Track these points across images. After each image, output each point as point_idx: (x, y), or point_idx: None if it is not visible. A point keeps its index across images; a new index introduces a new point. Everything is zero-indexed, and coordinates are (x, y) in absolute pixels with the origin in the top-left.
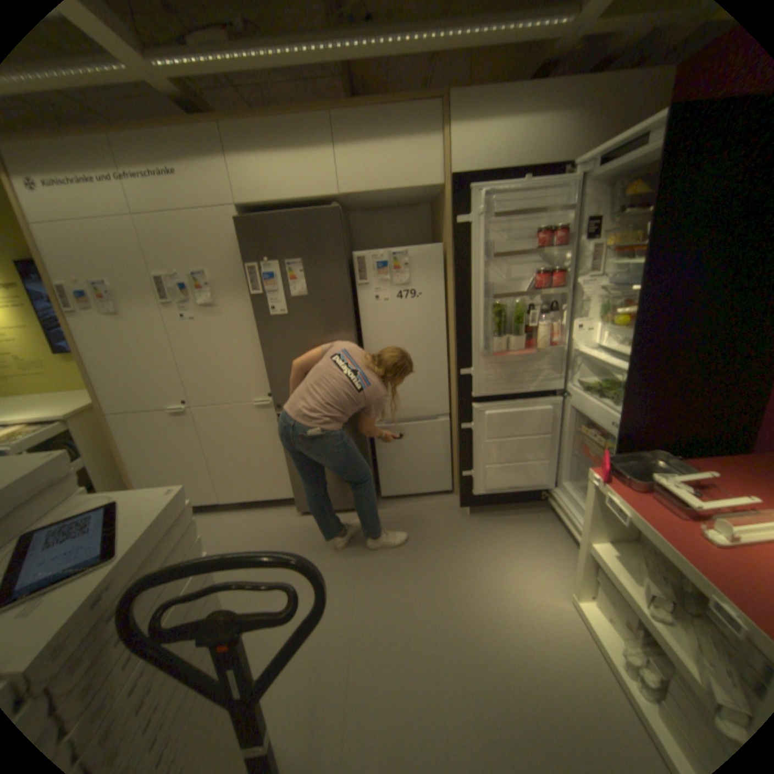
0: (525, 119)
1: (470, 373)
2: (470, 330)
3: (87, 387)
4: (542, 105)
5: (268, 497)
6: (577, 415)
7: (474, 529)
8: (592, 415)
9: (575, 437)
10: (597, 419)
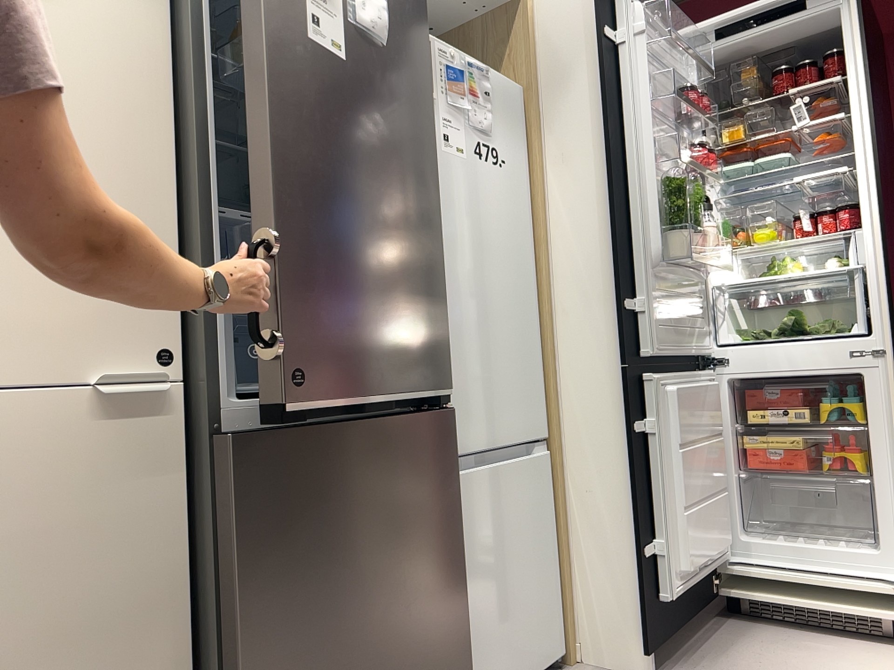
0: None
1: (636, 307)
2: (629, 223)
3: None
4: None
5: None
6: (733, 397)
7: None
8: (795, 365)
9: (736, 439)
10: (809, 366)
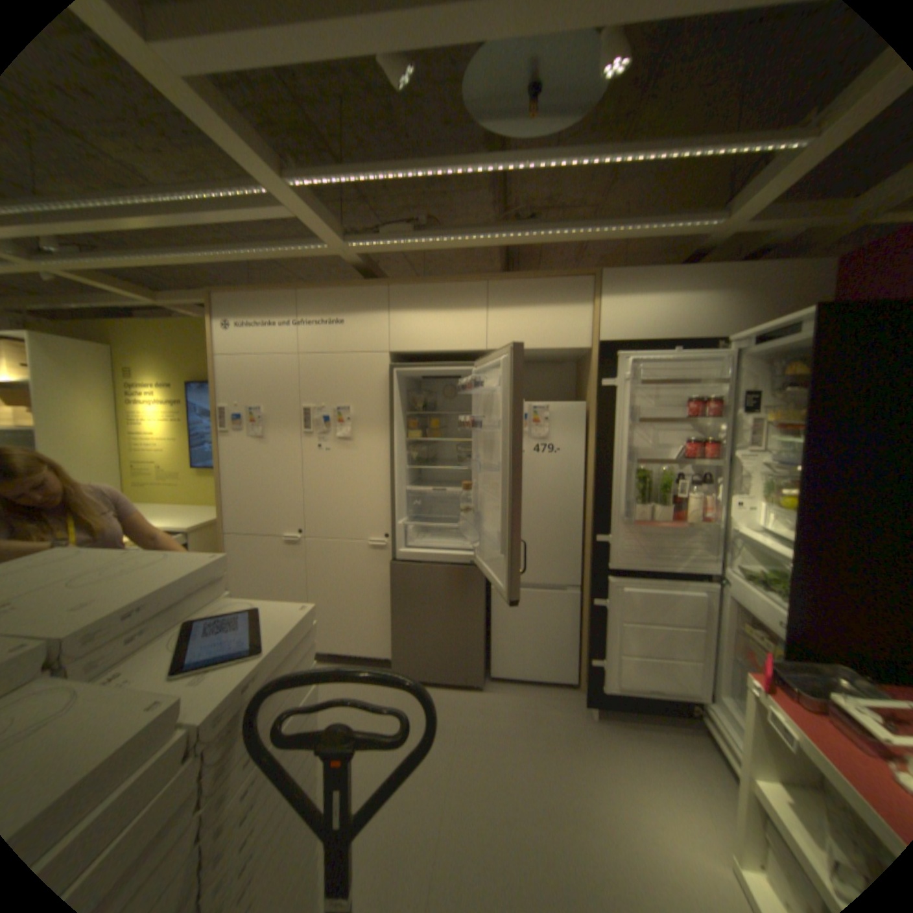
0: (677, 296)
1: (608, 541)
2: (610, 494)
3: (217, 504)
4: (695, 285)
5: (362, 654)
6: (740, 610)
7: (604, 741)
8: (756, 612)
9: (738, 639)
10: (762, 617)
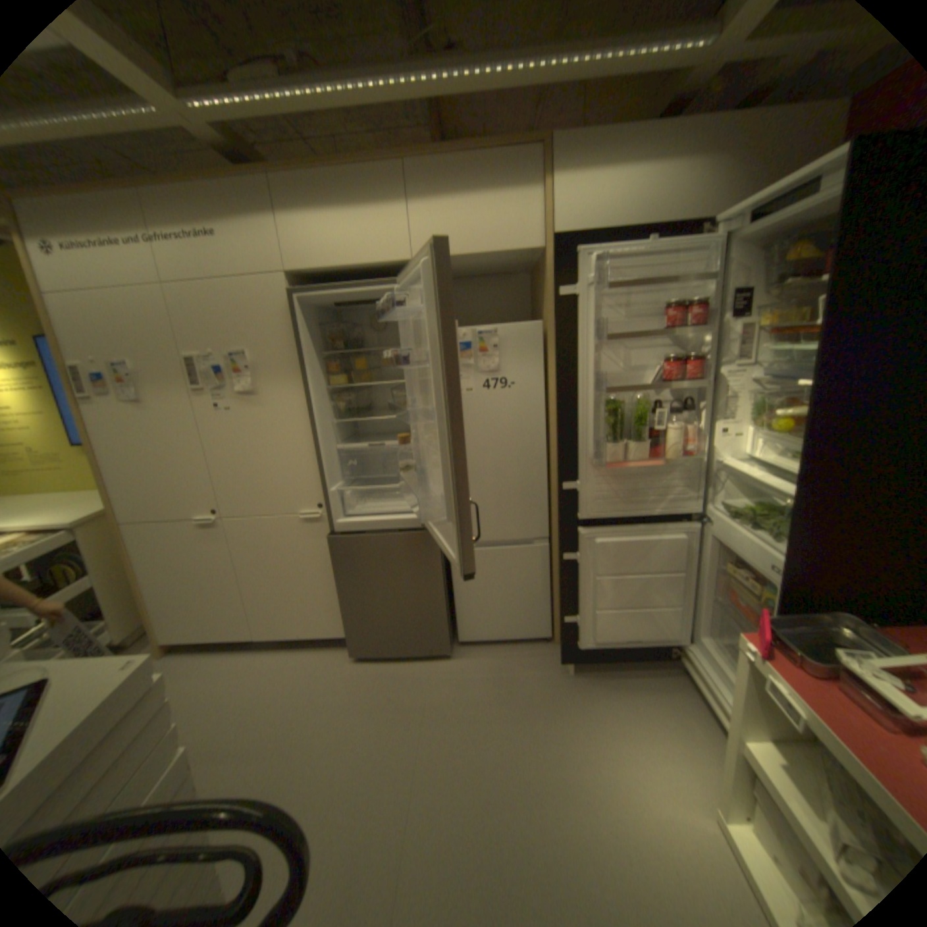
0: (649, 166)
1: (575, 488)
2: (576, 433)
3: (100, 490)
4: (672, 150)
5: (314, 636)
6: (721, 548)
7: (580, 696)
8: (742, 553)
9: (718, 578)
10: (749, 558)
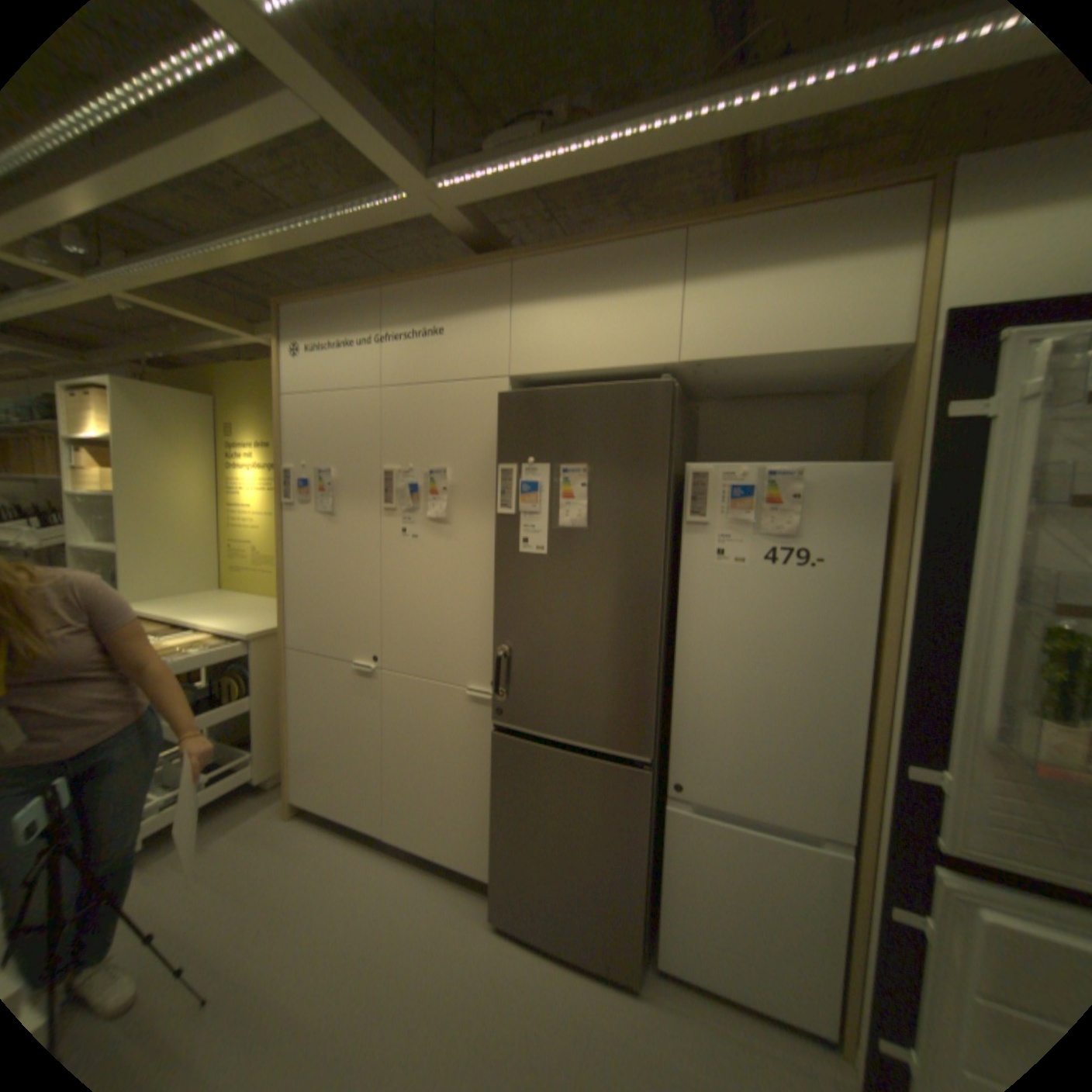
0: None
1: (940, 784)
2: (954, 675)
3: (278, 605)
4: None
5: (452, 865)
6: None
7: None
8: None
9: None
10: None
